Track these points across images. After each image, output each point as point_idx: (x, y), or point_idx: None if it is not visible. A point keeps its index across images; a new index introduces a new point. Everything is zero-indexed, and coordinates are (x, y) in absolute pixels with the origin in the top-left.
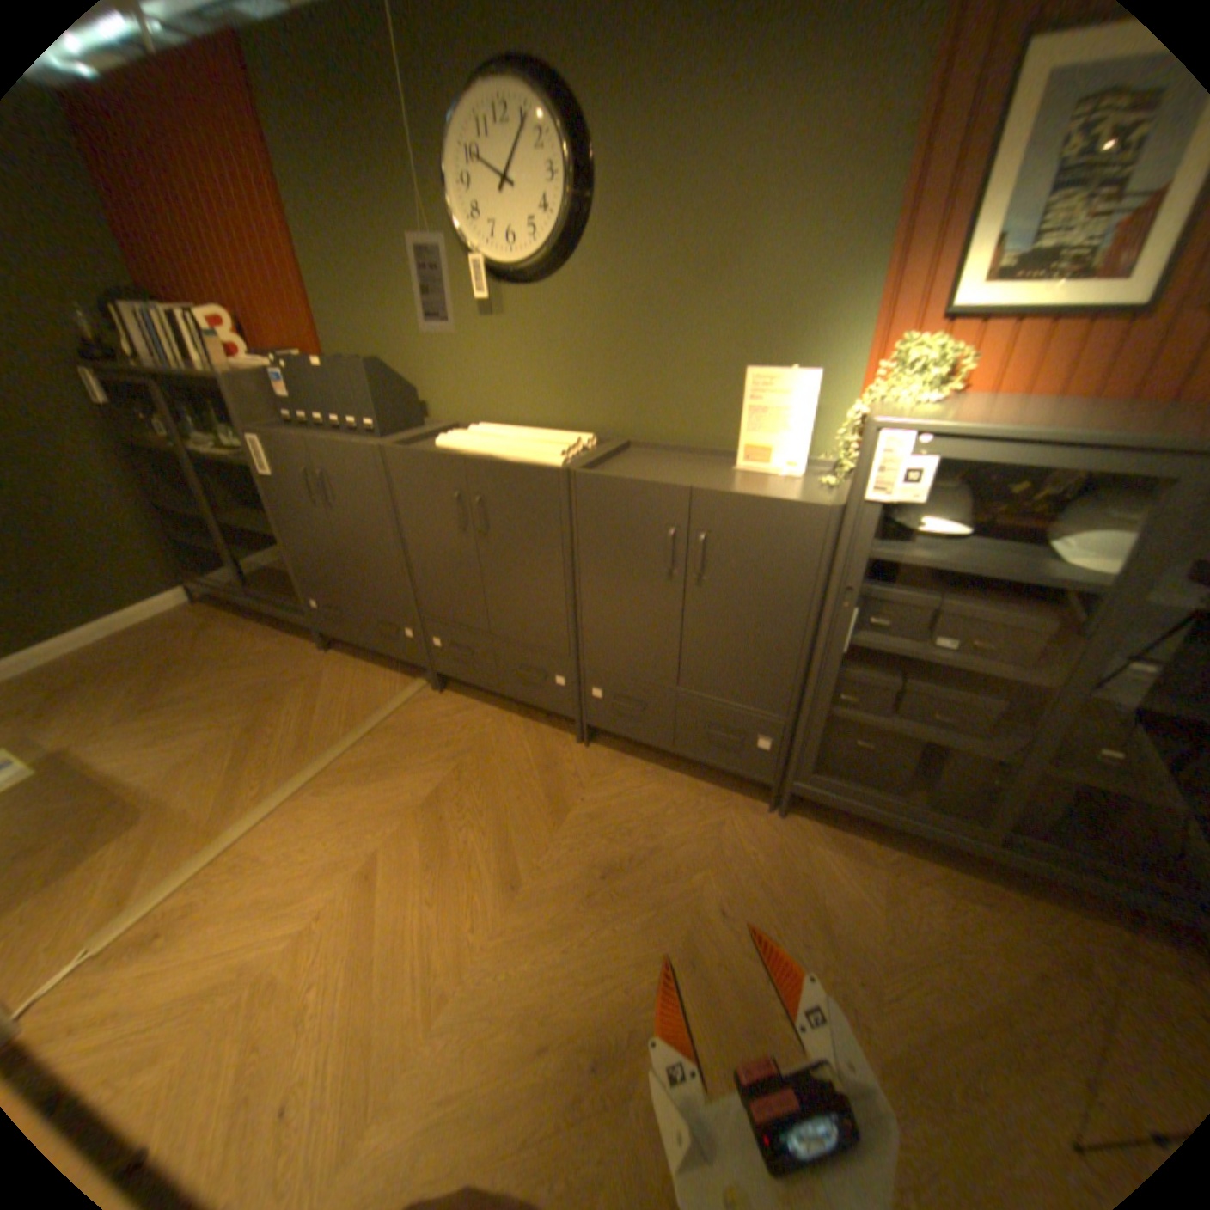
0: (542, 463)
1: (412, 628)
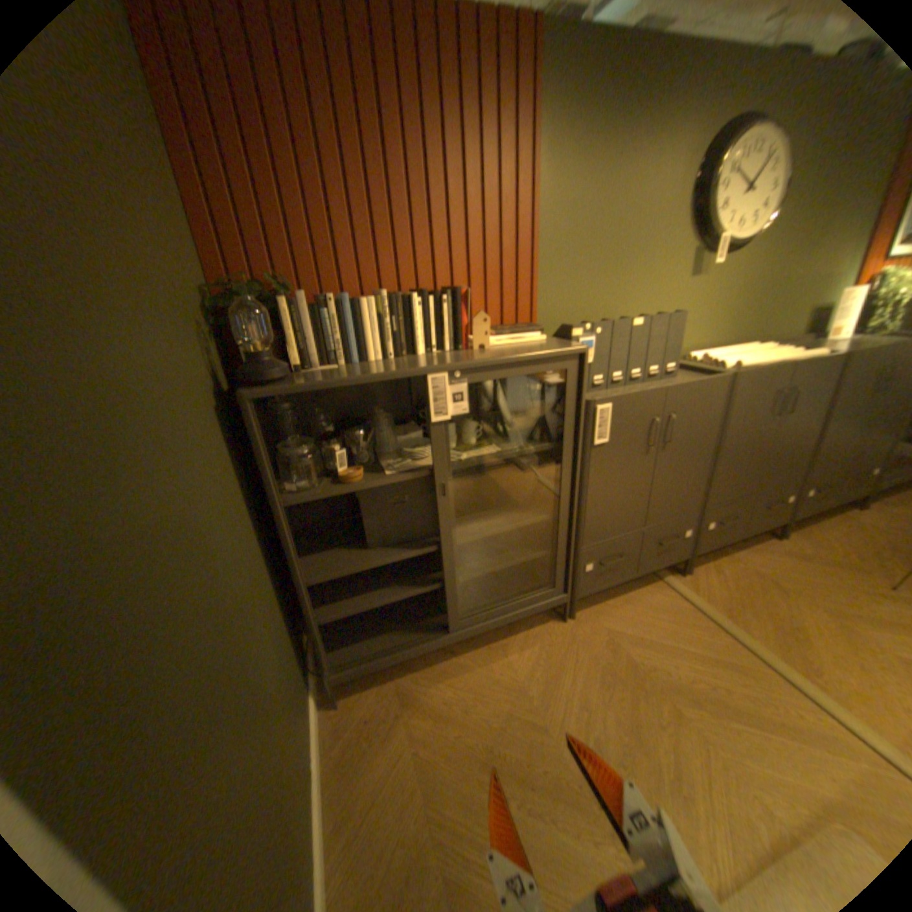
0: (819, 354)
1: (693, 527)
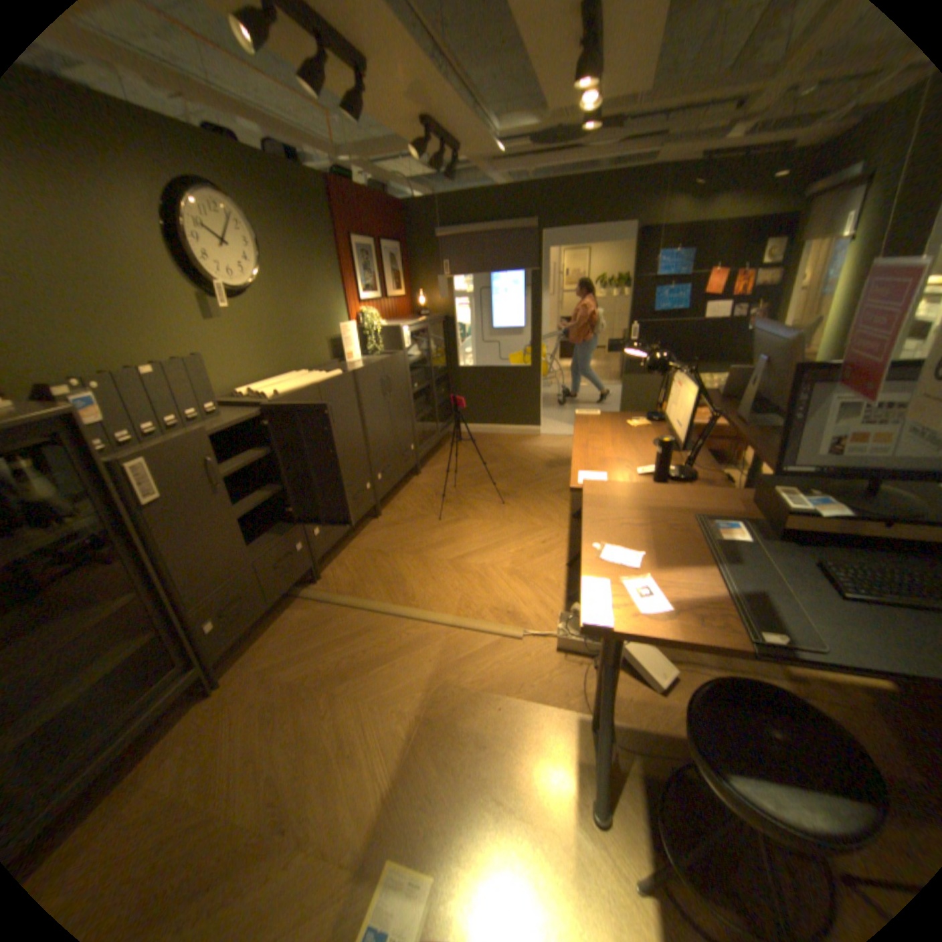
0: (335, 375)
1: (300, 539)
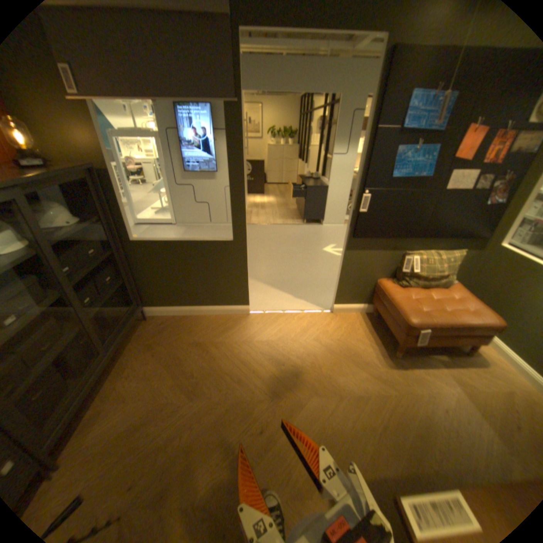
0: None
1: None
